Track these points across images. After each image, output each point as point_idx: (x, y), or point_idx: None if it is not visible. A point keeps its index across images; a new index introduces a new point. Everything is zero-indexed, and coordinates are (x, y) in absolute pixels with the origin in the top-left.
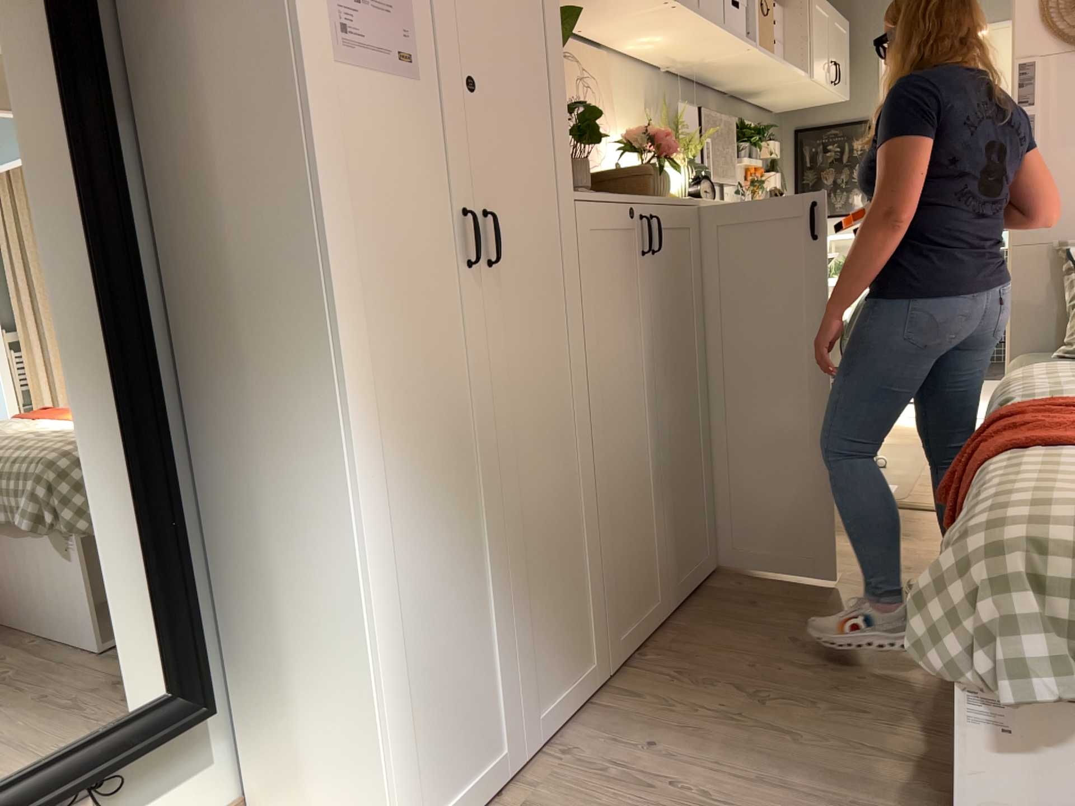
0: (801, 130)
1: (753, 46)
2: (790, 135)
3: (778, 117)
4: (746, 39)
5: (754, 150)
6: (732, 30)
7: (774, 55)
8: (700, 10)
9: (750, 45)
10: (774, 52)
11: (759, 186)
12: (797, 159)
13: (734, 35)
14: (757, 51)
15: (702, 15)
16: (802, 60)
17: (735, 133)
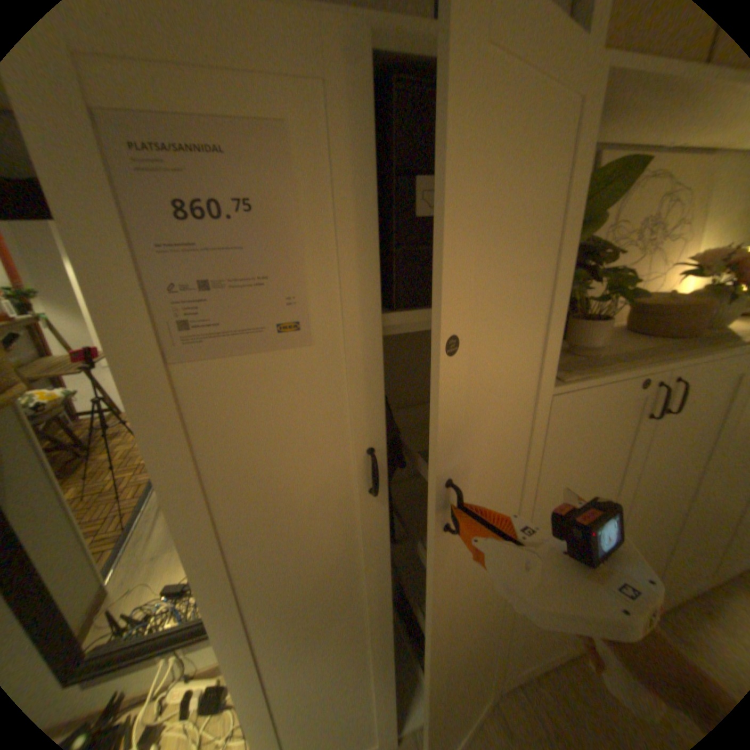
0: None
1: None
2: None
3: None
4: None
5: None
6: None
7: None
8: None
9: None
10: None
11: None
12: None
13: None
14: None
15: None
16: None
17: None
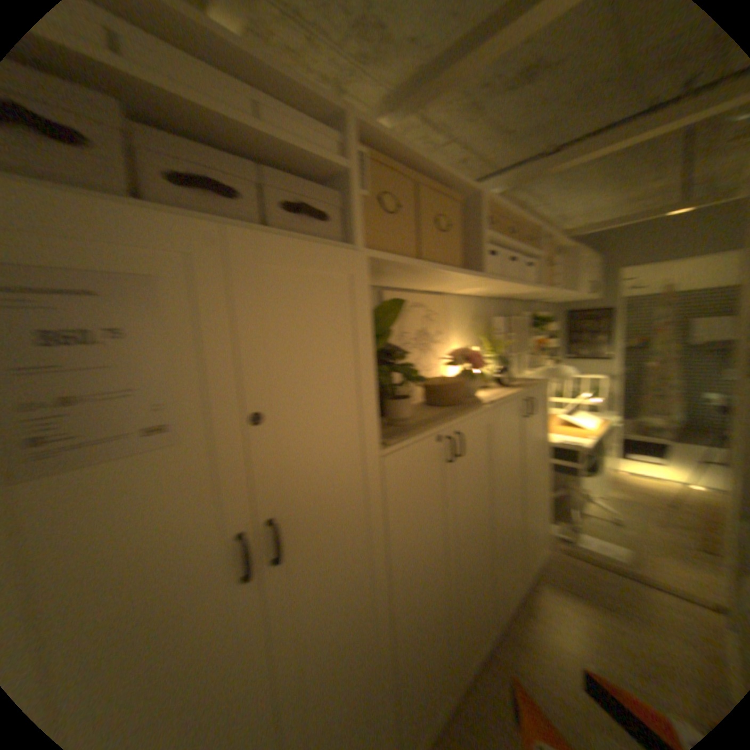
0: (571, 311)
1: (543, 287)
2: (565, 313)
3: (558, 305)
4: (538, 284)
5: (543, 327)
6: (528, 280)
7: (557, 288)
8: (505, 276)
9: (540, 287)
10: (556, 285)
11: (545, 346)
12: (569, 327)
13: (529, 285)
14: (545, 289)
15: (506, 280)
16: (574, 284)
17: (531, 321)
